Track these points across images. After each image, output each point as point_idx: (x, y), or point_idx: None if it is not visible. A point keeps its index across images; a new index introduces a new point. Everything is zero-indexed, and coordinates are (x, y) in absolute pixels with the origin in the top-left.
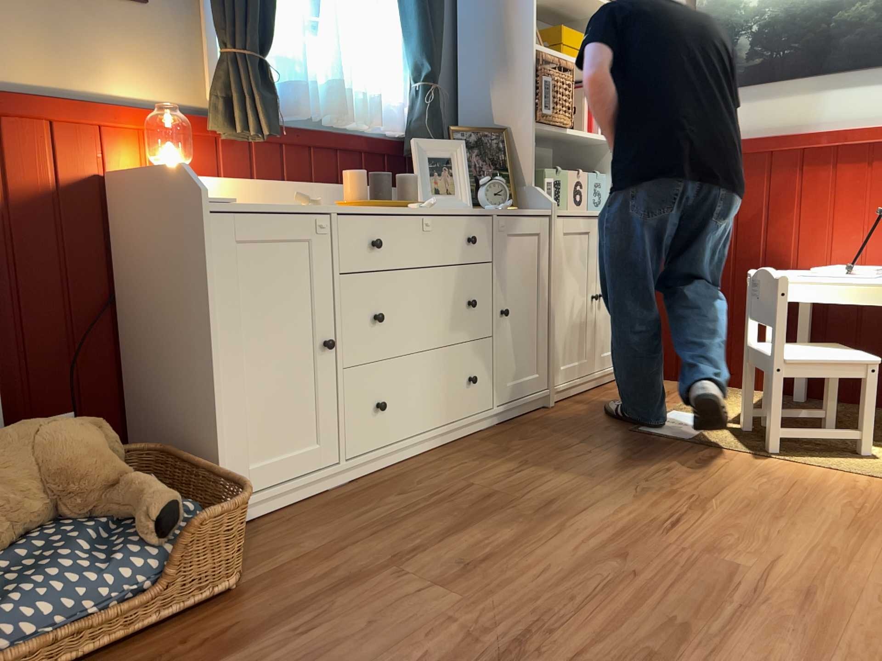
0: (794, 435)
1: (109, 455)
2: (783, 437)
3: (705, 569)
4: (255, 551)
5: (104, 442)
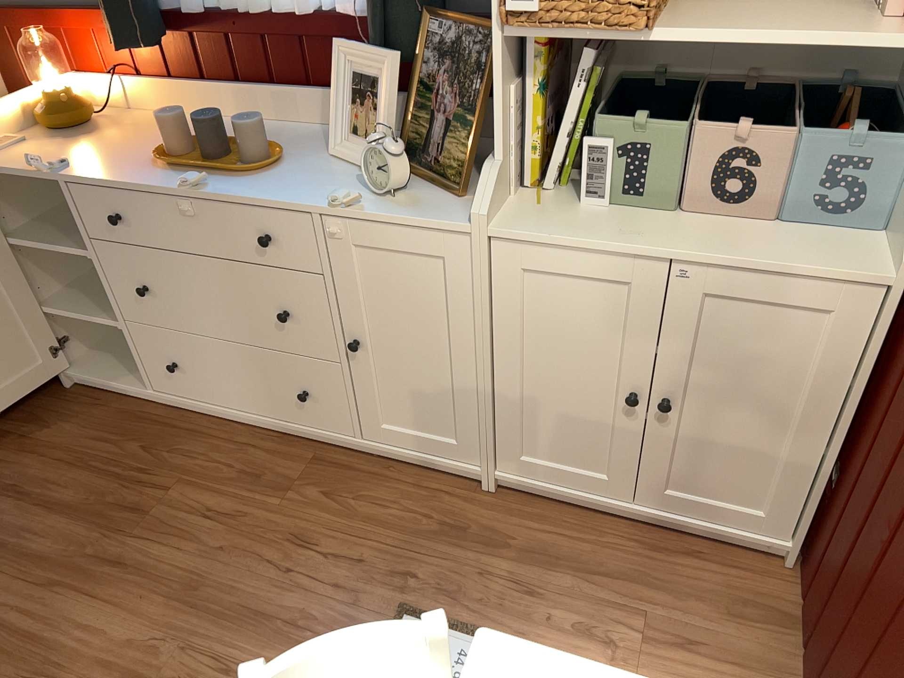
0: None
1: None
2: None
3: None
4: (51, 410)
5: None
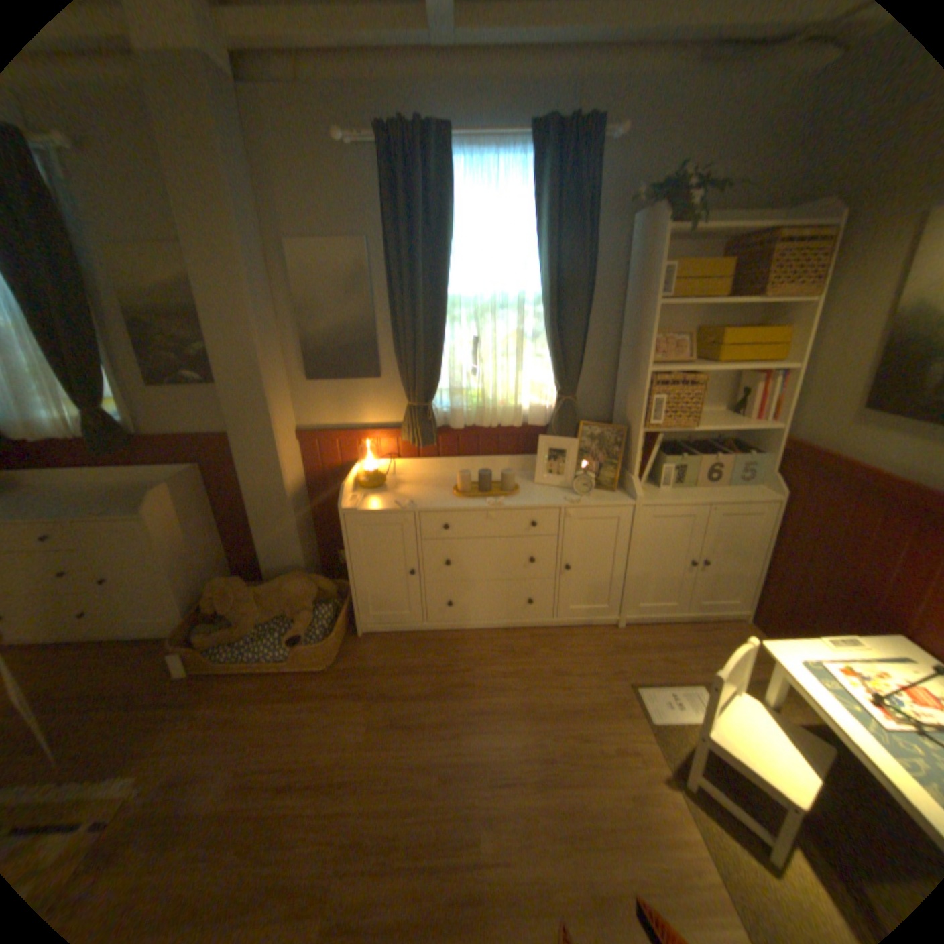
0: (711, 796)
1: (310, 597)
2: (702, 789)
3: (462, 830)
4: (356, 653)
5: (312, 590)
